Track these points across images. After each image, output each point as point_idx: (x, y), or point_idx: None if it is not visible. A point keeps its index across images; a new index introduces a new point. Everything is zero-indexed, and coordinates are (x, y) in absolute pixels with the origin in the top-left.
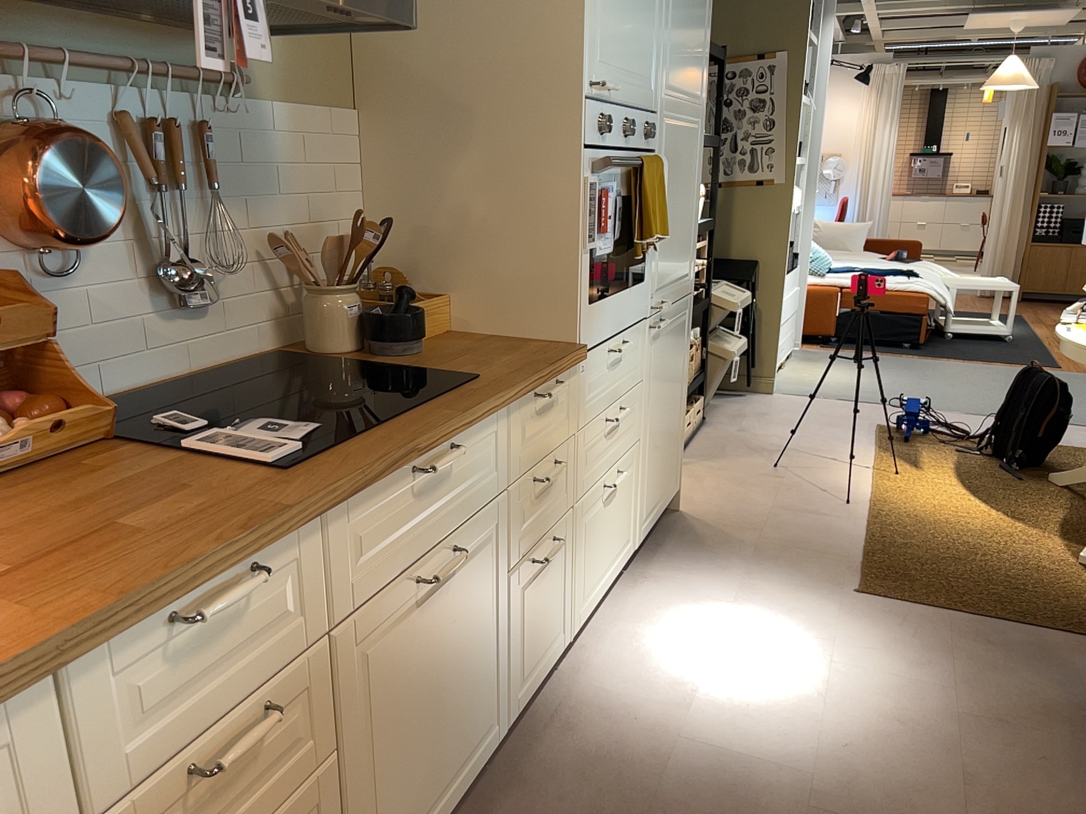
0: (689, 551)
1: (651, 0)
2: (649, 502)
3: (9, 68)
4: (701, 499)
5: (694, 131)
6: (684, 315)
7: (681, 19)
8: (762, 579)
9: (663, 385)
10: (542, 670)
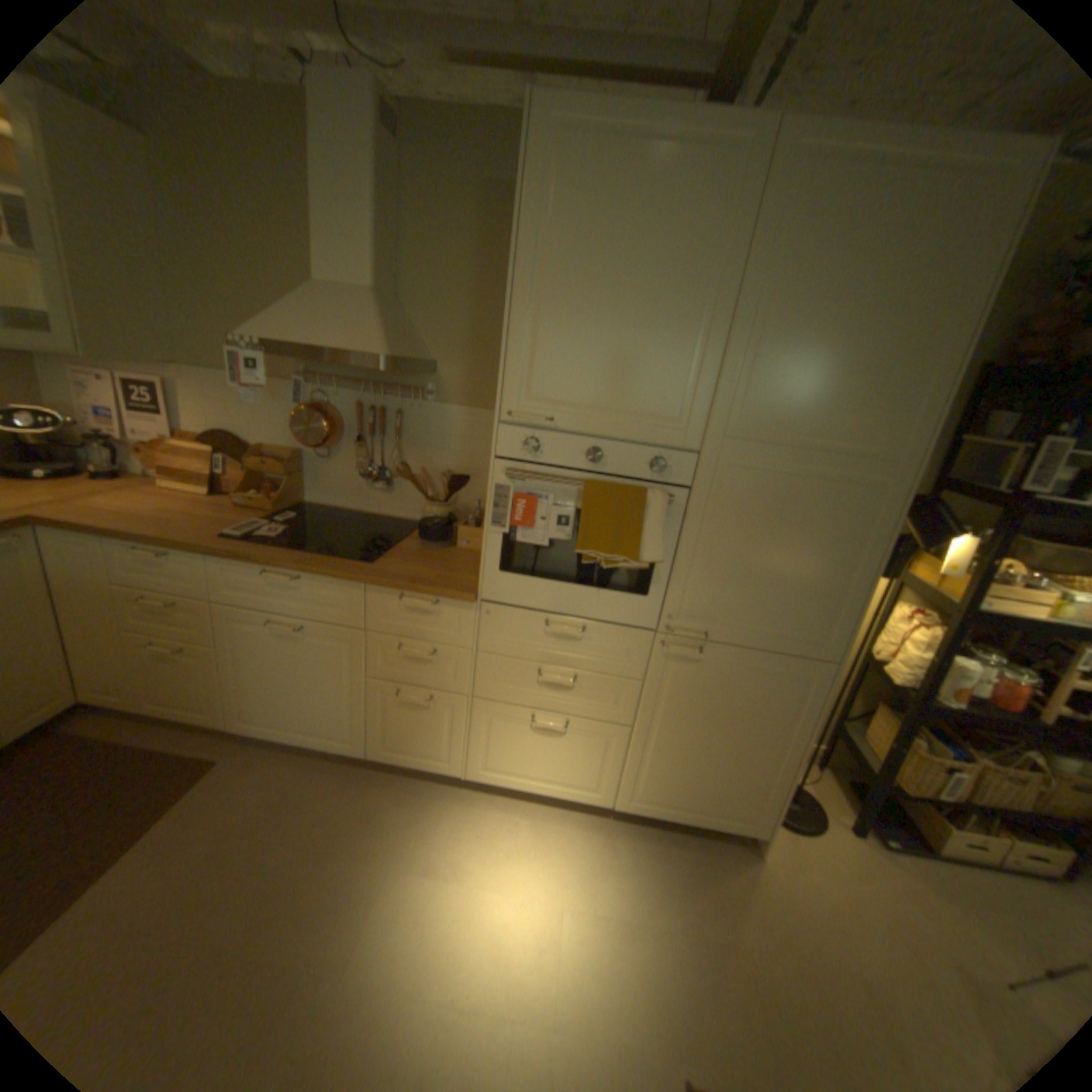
0: (677, 873)
1: (673, 342)
2: (651, 792)
3: (321, 384)
4: (808, 884)
5: (855, 486)
6: (797, 676)
7: (789, 357)
8: (660, 952)
9: (702, 711)
10: (415, 764)
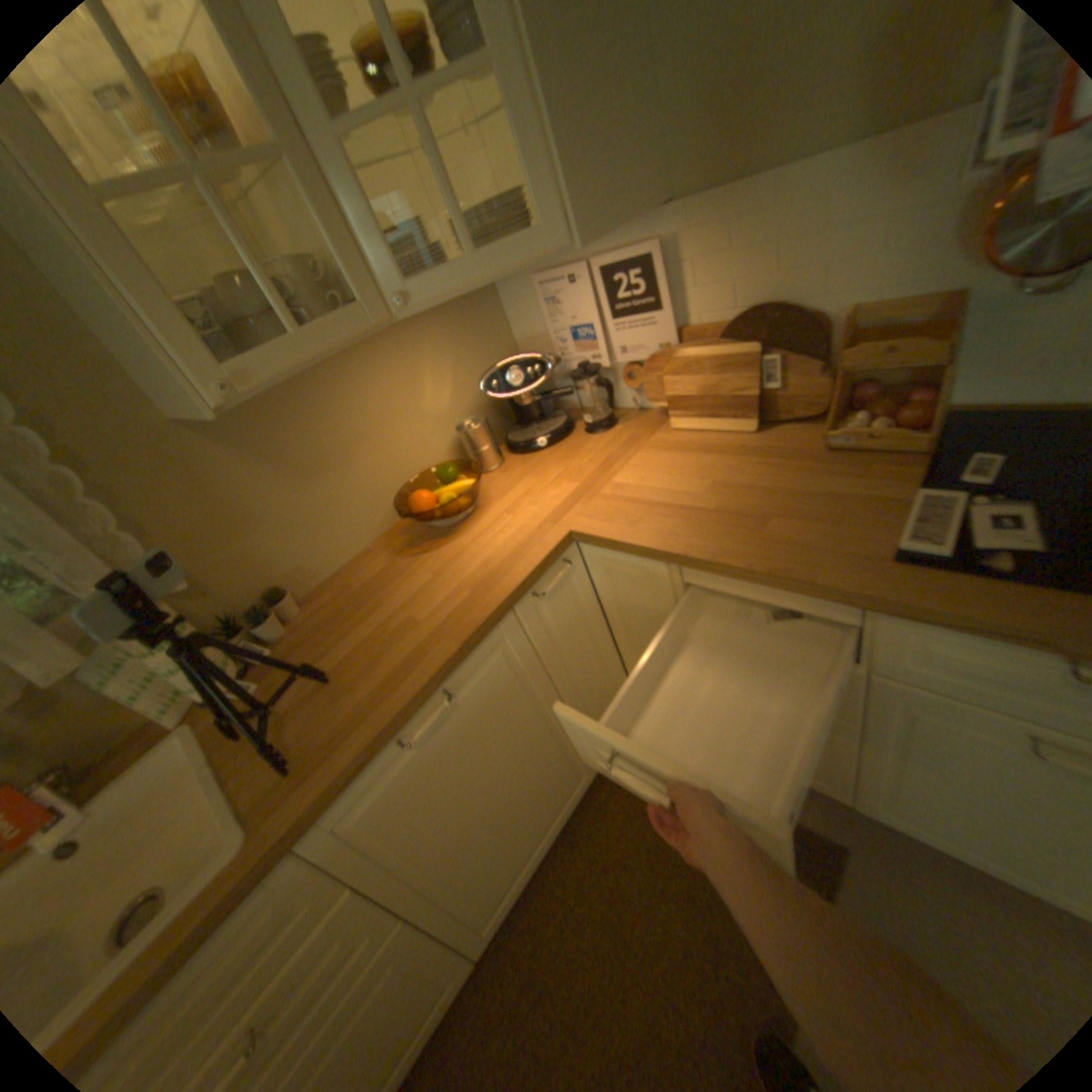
0: None
1: None
2: None
3: None
4: None
5: None
6: None
7: None
8: None
9: None
10: None
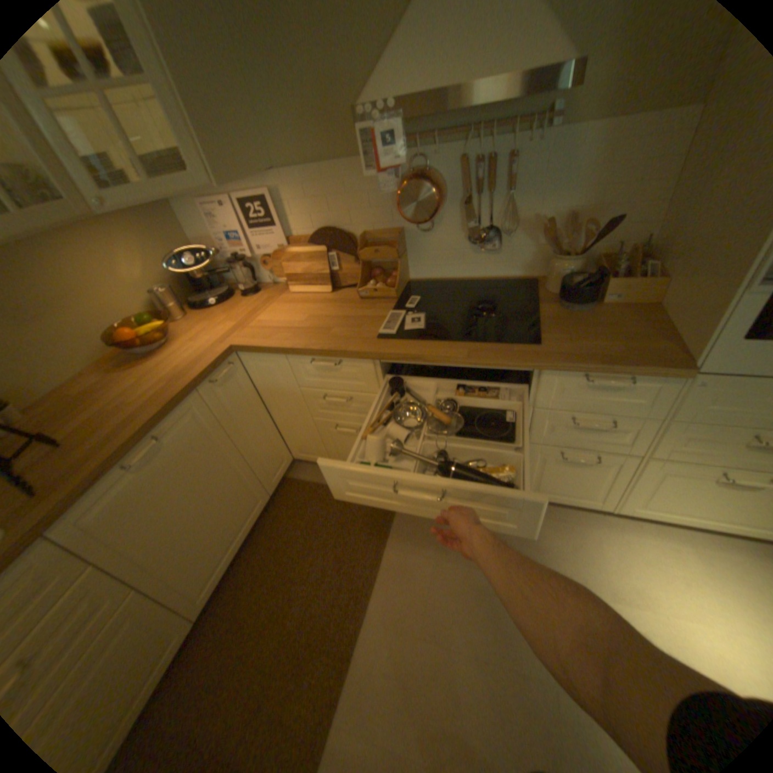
0: None
1: None
2: None
3: (417, 143)
4: None
5: None
6: None
7: None
8: None
9: None
10: (567, 501)
